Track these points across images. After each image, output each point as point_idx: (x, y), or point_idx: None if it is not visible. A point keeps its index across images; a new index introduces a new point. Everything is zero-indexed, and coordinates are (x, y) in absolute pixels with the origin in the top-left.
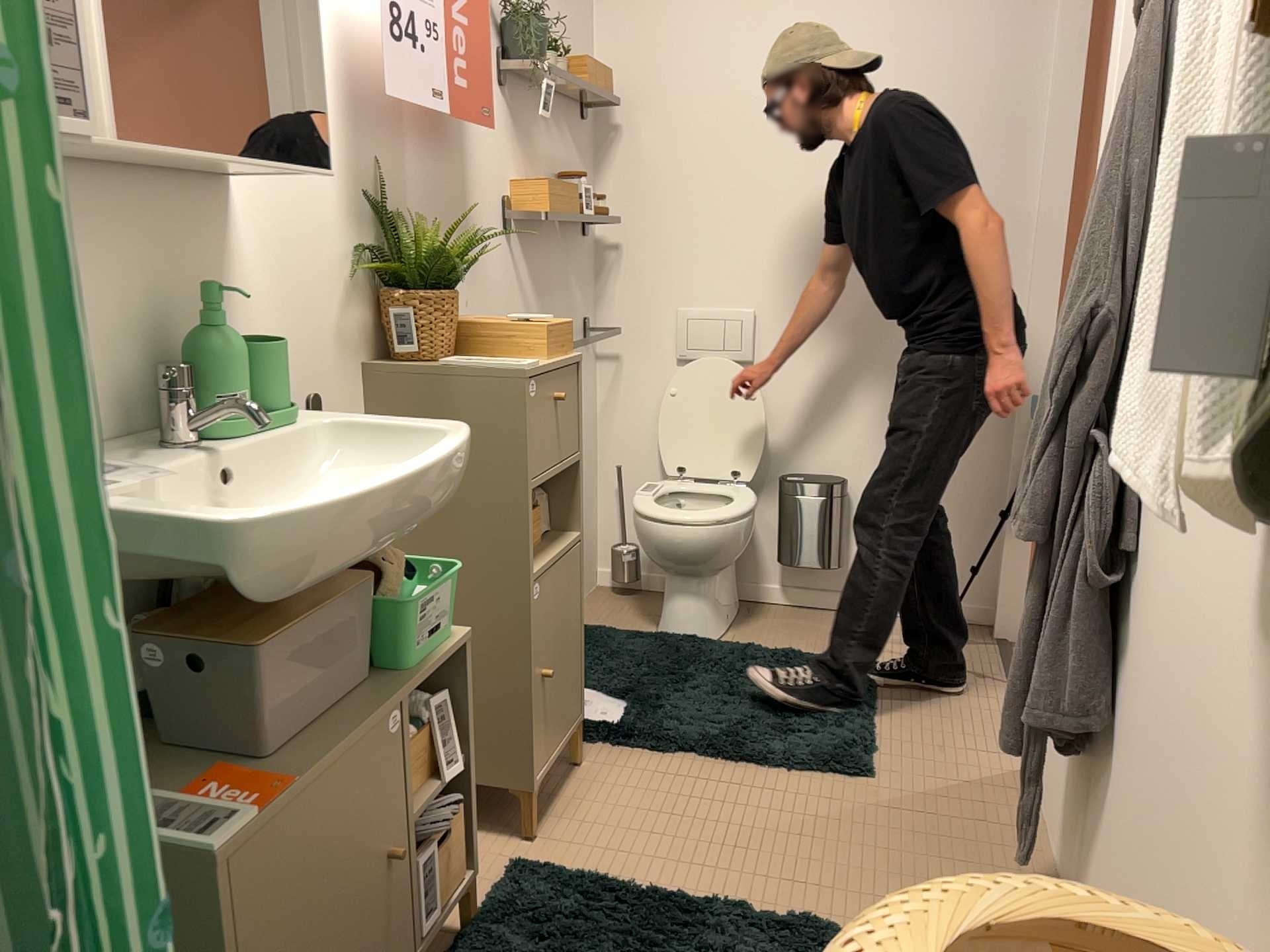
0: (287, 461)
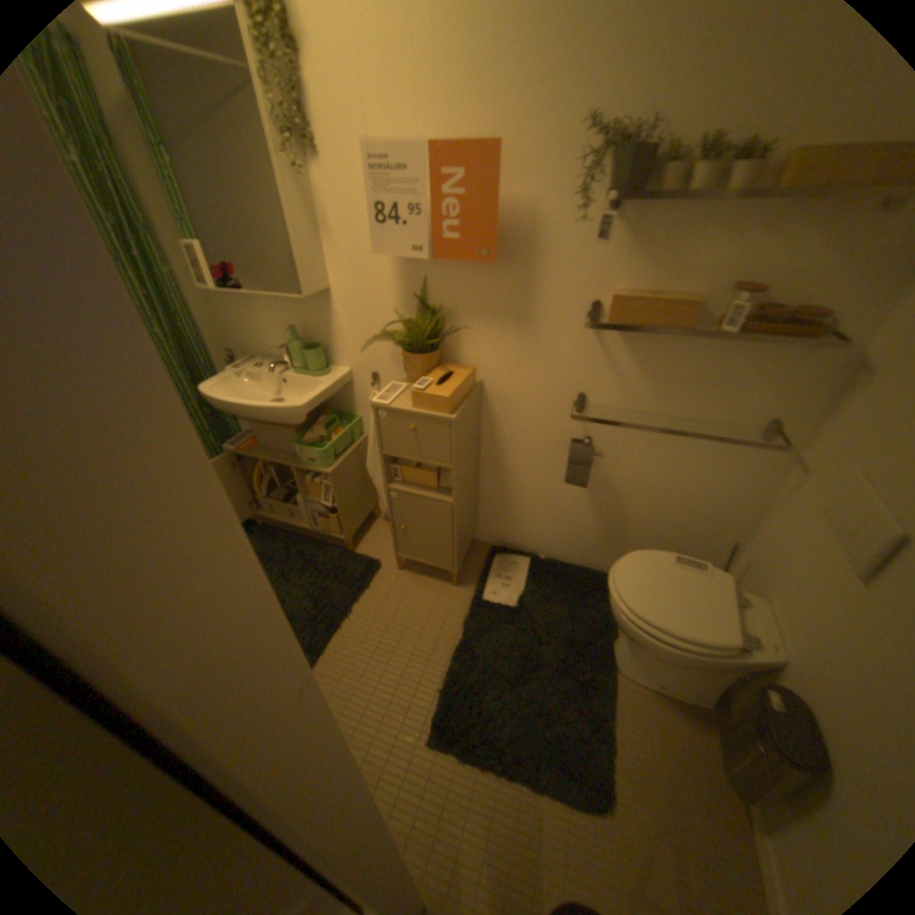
0: (299, 385)
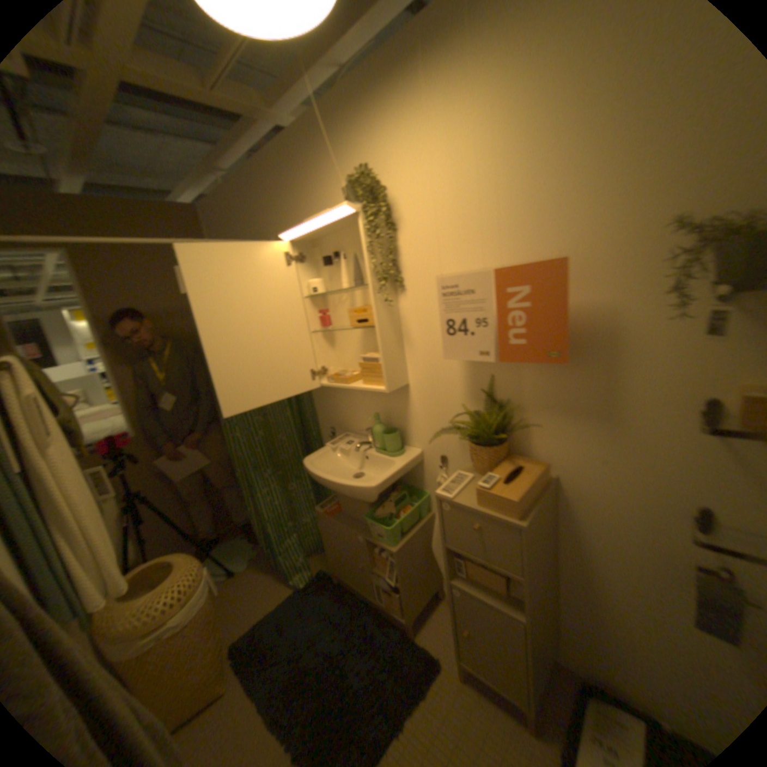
0: (378, 462)
